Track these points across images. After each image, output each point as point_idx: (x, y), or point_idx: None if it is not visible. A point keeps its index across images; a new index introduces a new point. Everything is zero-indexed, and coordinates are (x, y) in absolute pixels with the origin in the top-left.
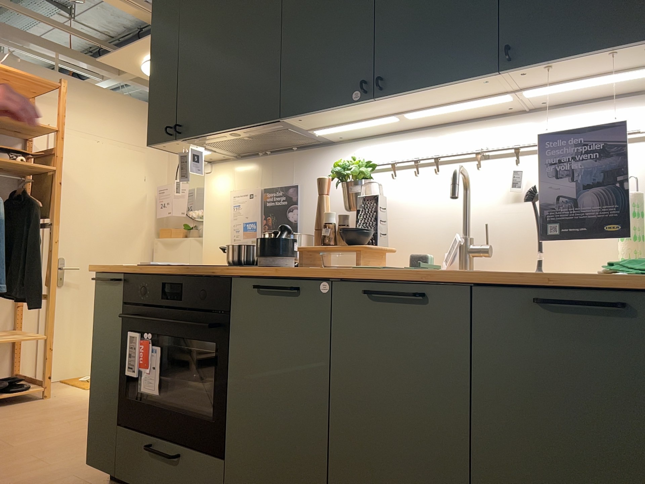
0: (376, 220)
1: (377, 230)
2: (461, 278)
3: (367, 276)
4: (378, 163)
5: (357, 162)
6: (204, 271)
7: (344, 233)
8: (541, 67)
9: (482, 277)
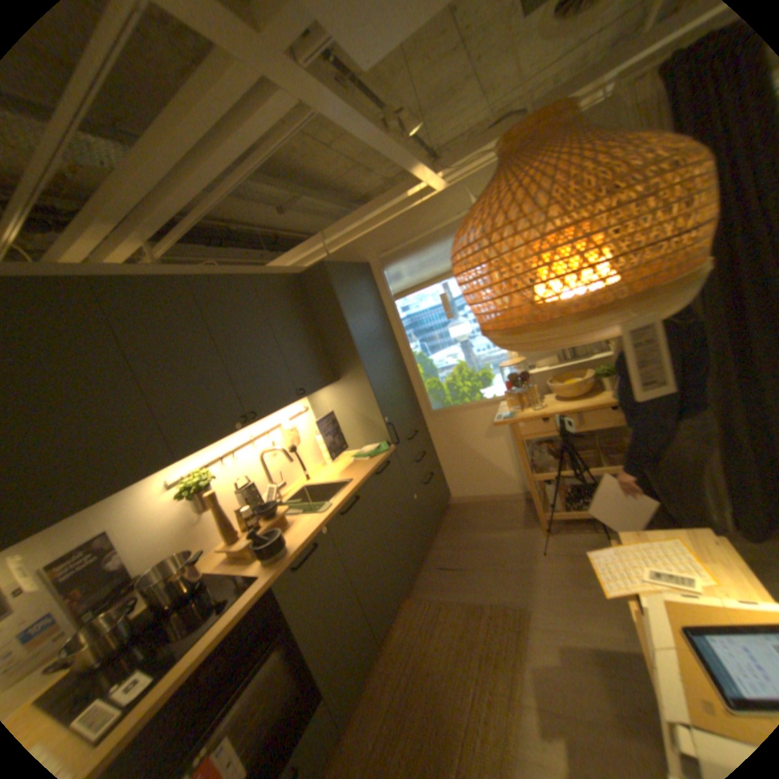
0: (255, 499)
1: (257, 504)
2: (362, 482)
3: (339, 507)
4: (197, 470)
5: (205, 473)
6: (240, 612)
7: (259, 515)
8: (308, 396)
9: (367, 477)
